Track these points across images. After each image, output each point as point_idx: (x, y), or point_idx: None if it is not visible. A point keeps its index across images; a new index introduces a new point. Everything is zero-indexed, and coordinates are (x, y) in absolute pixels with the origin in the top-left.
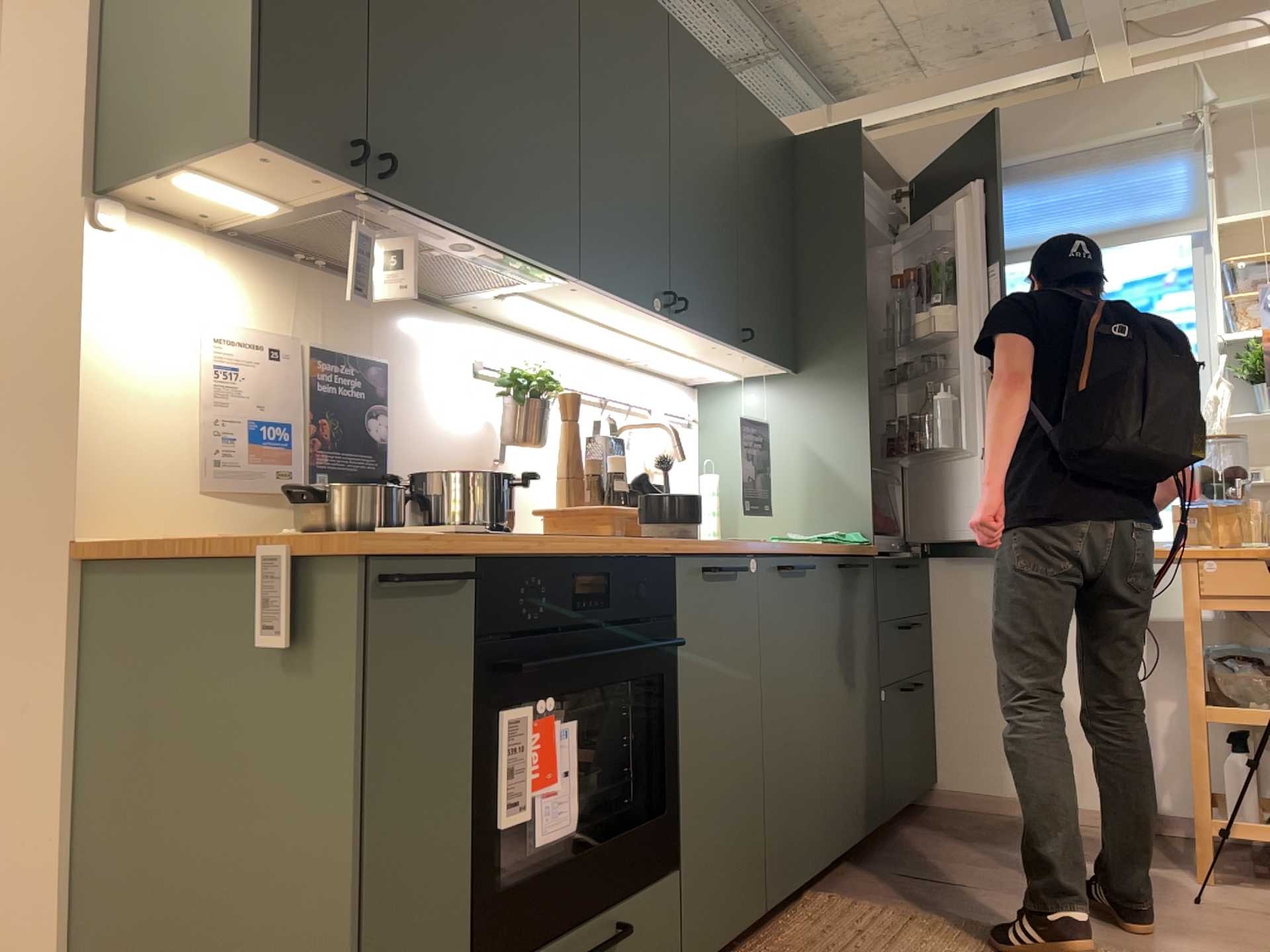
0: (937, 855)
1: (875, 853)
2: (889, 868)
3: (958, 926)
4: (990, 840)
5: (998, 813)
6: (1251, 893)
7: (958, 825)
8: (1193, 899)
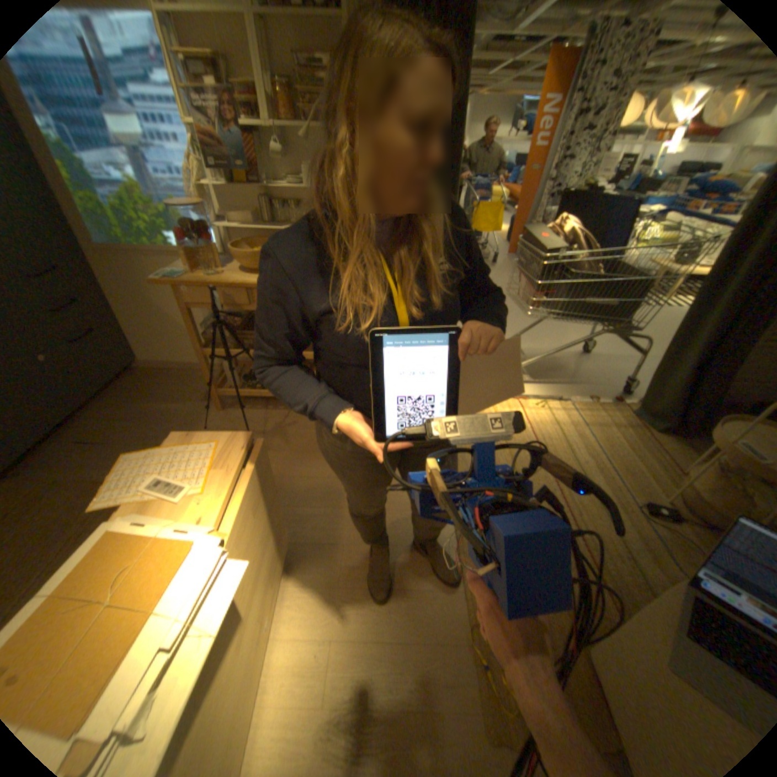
0: (106, 419)
1: (73, 425)
2: (70, 439)
3: (69, 490)
4: (144, 397)
5: (163, 370)
6: (232, 414)
7: (137, 385)
8: (205, 426)
